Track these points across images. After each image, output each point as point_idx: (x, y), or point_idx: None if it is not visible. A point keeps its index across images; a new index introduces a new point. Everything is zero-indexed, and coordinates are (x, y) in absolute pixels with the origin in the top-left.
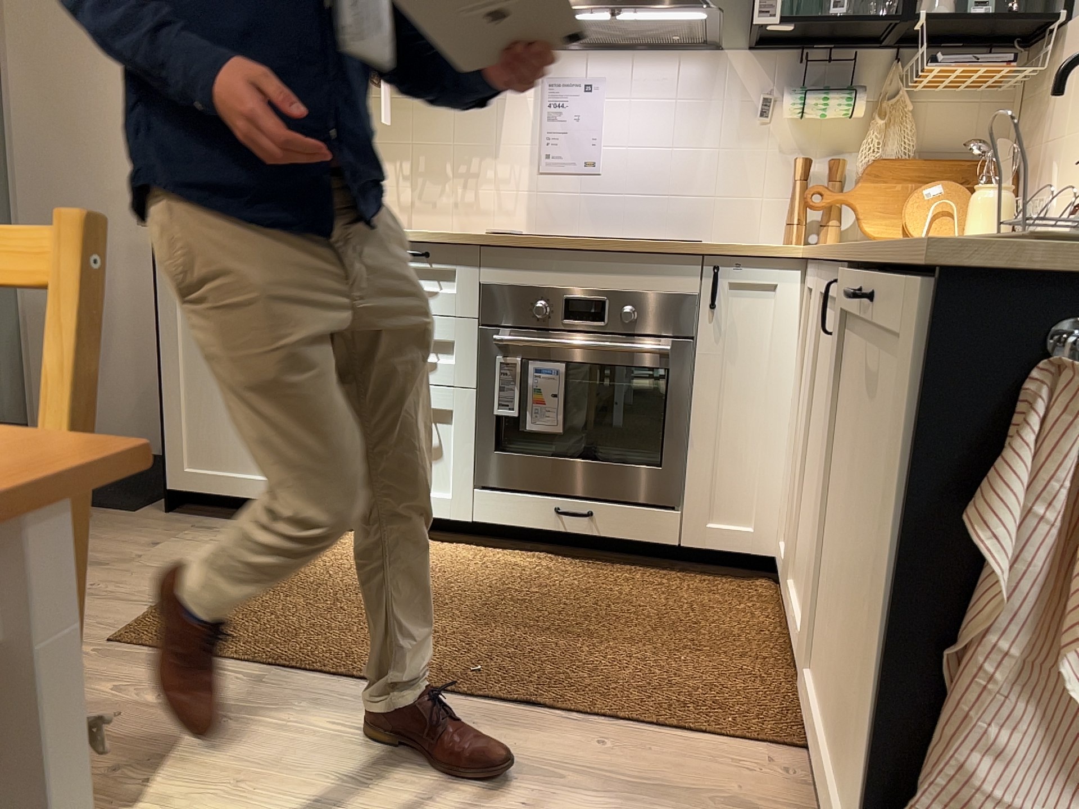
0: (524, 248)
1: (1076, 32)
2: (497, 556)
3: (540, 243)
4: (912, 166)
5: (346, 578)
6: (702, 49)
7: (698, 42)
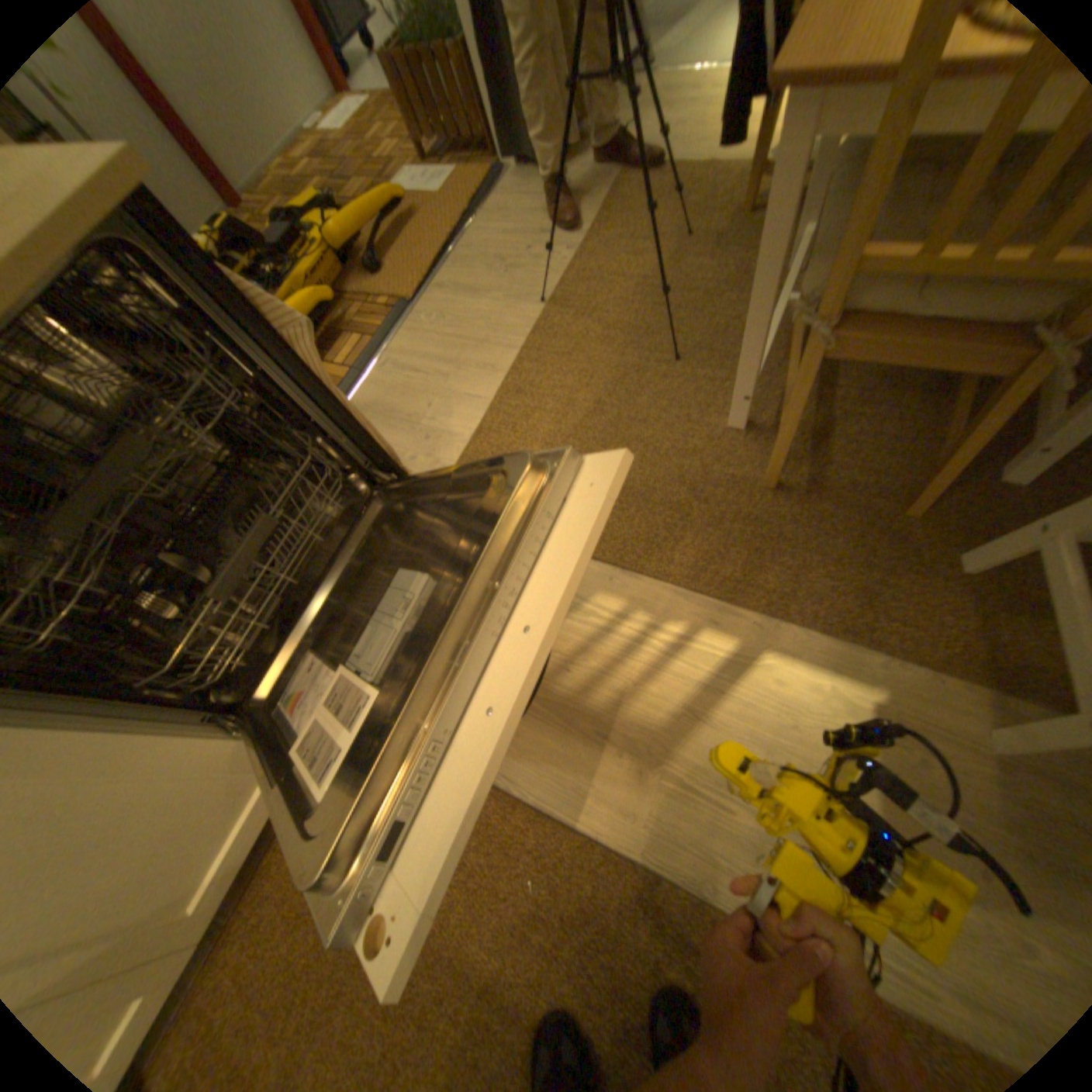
0: None
1: None
2: None
3: None
4: None
5: None
6: None
7: None
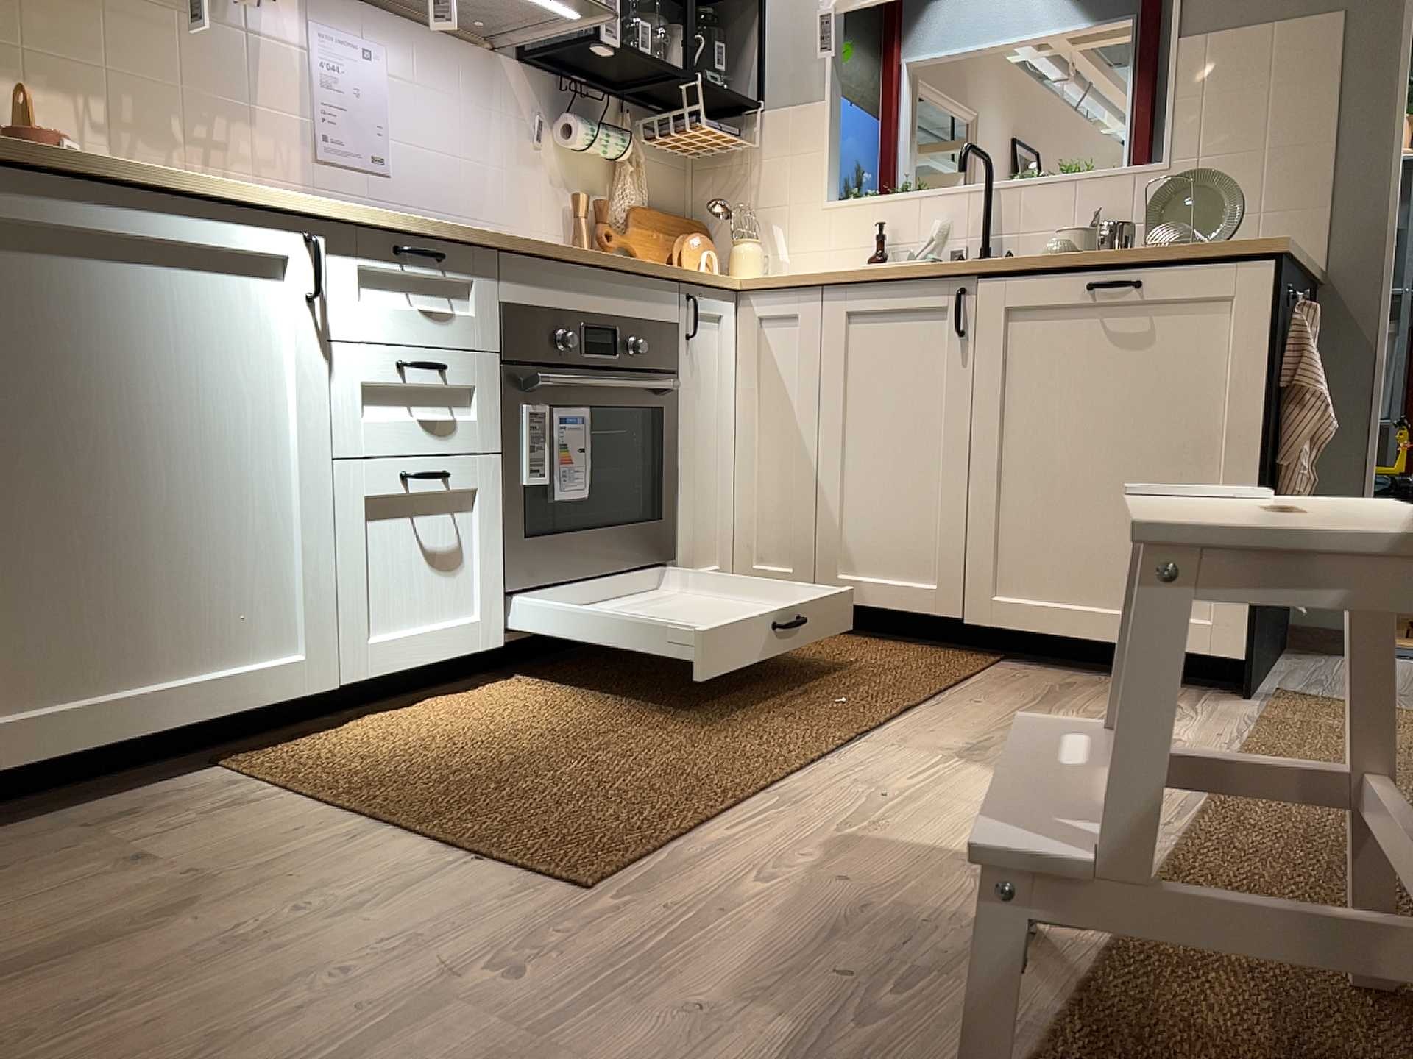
0: (546, 259)
1: (782, 120)
2: (530, 680)
3: (564, 253)
4: (663, 215)
5: (516, 742)
6: (481, 47)
7: (488, 38)
